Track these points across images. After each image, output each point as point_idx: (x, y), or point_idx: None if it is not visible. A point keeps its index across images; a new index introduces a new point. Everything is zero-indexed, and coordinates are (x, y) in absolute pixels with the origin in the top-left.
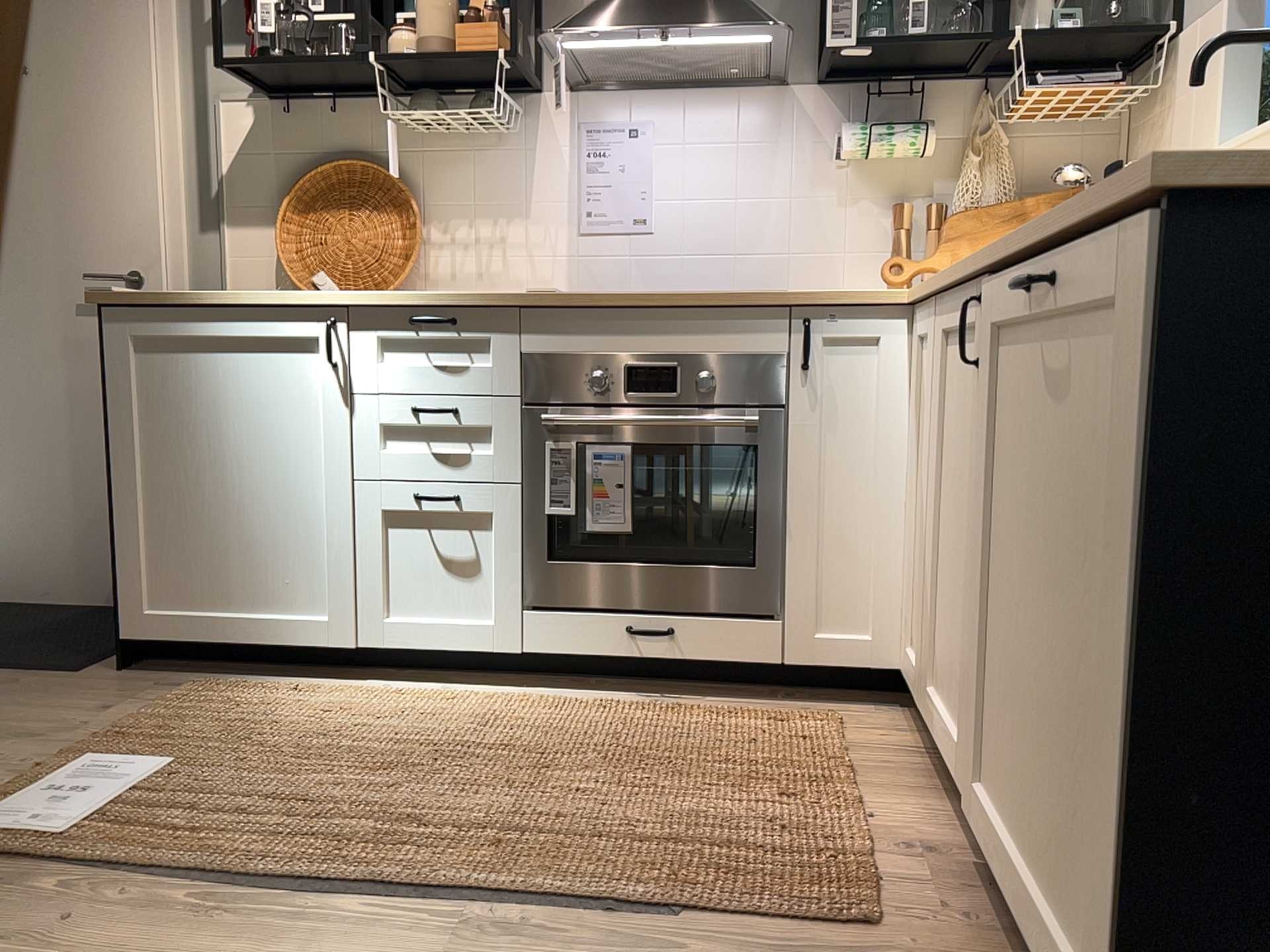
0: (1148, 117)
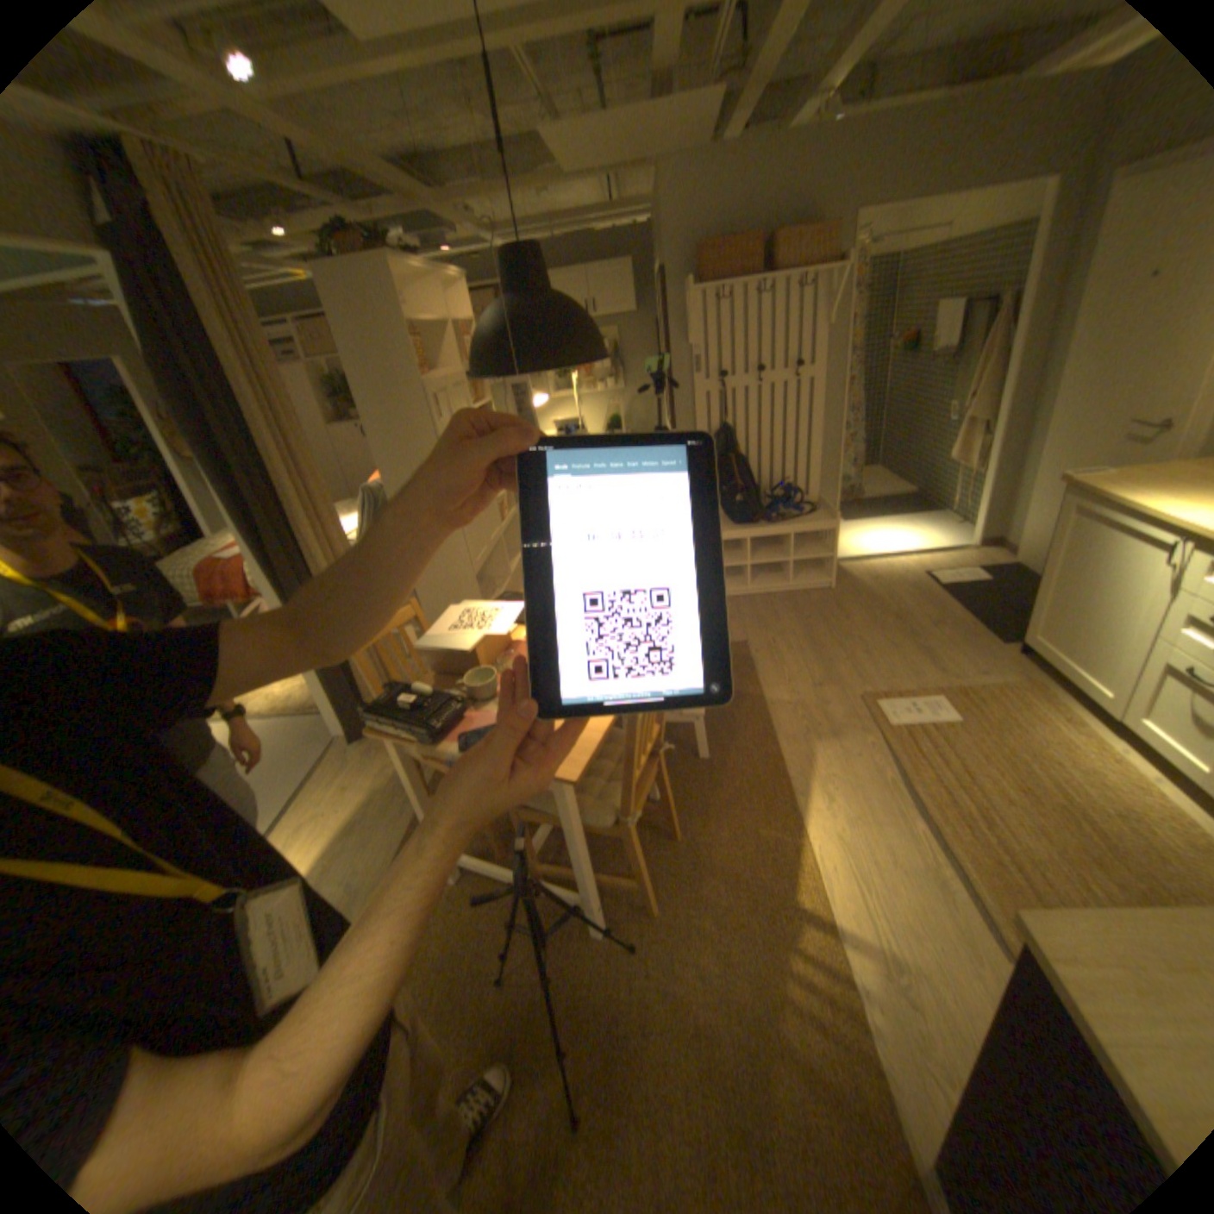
0: None
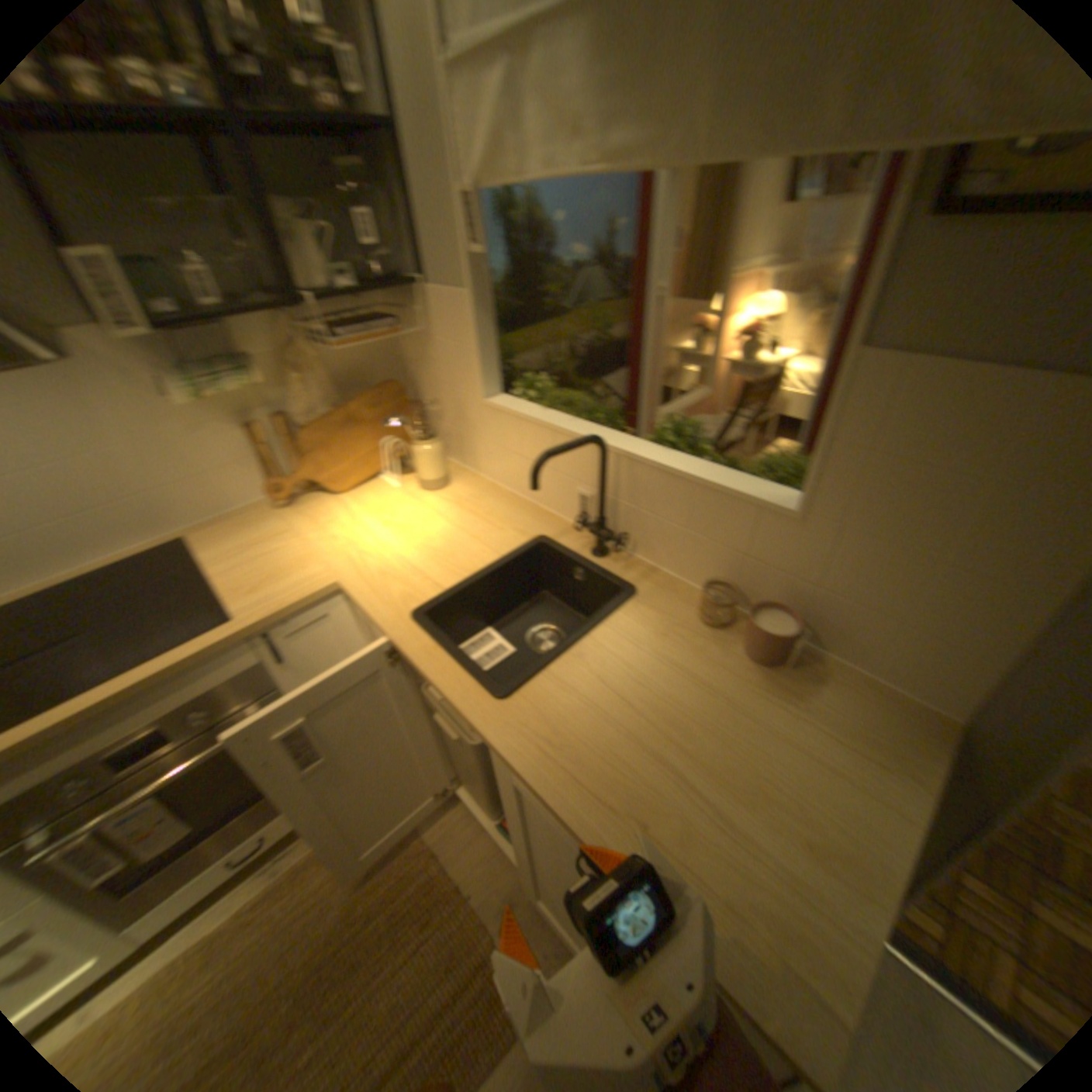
0: (408, 329)
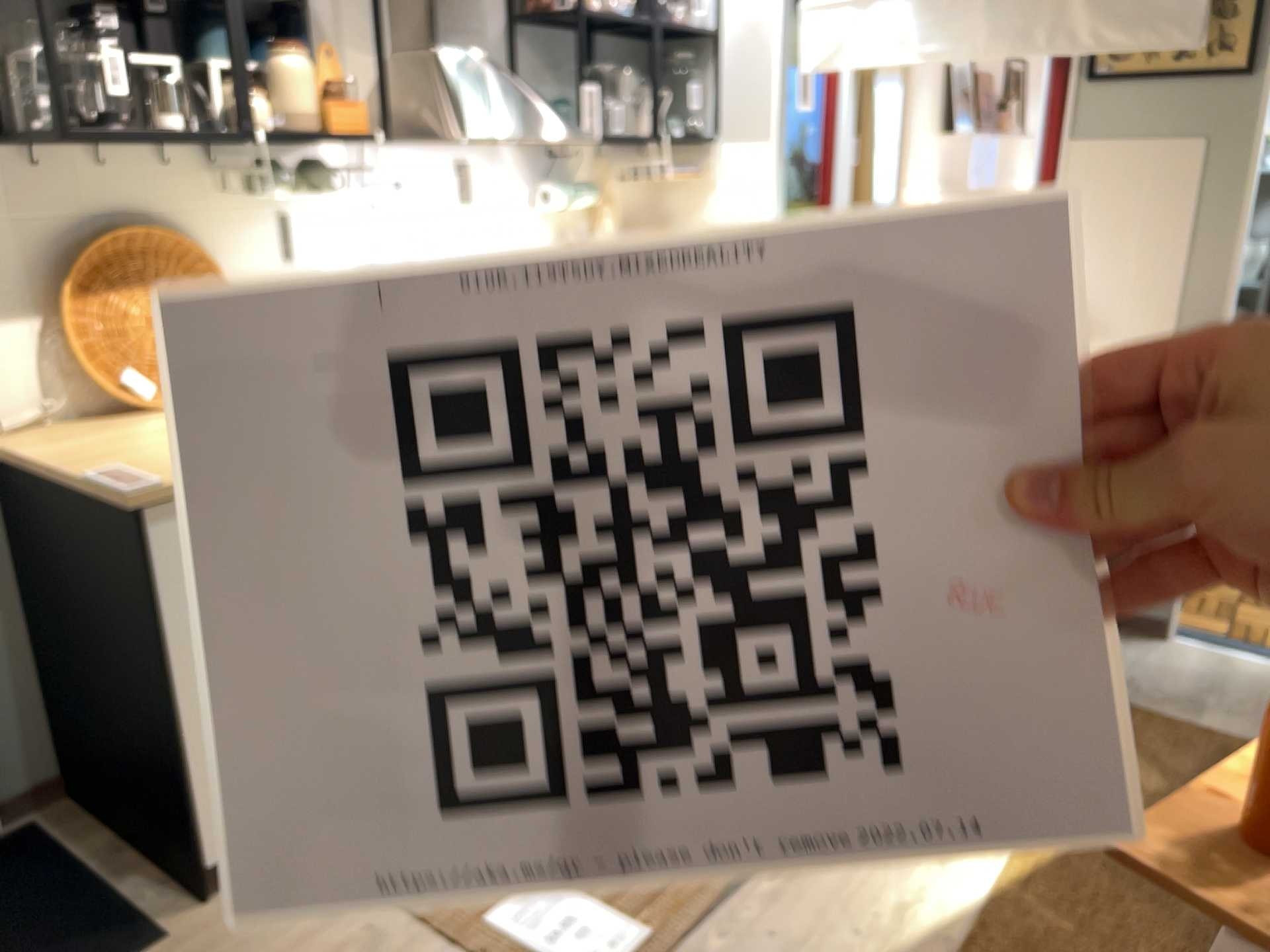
0: (690, 183)
